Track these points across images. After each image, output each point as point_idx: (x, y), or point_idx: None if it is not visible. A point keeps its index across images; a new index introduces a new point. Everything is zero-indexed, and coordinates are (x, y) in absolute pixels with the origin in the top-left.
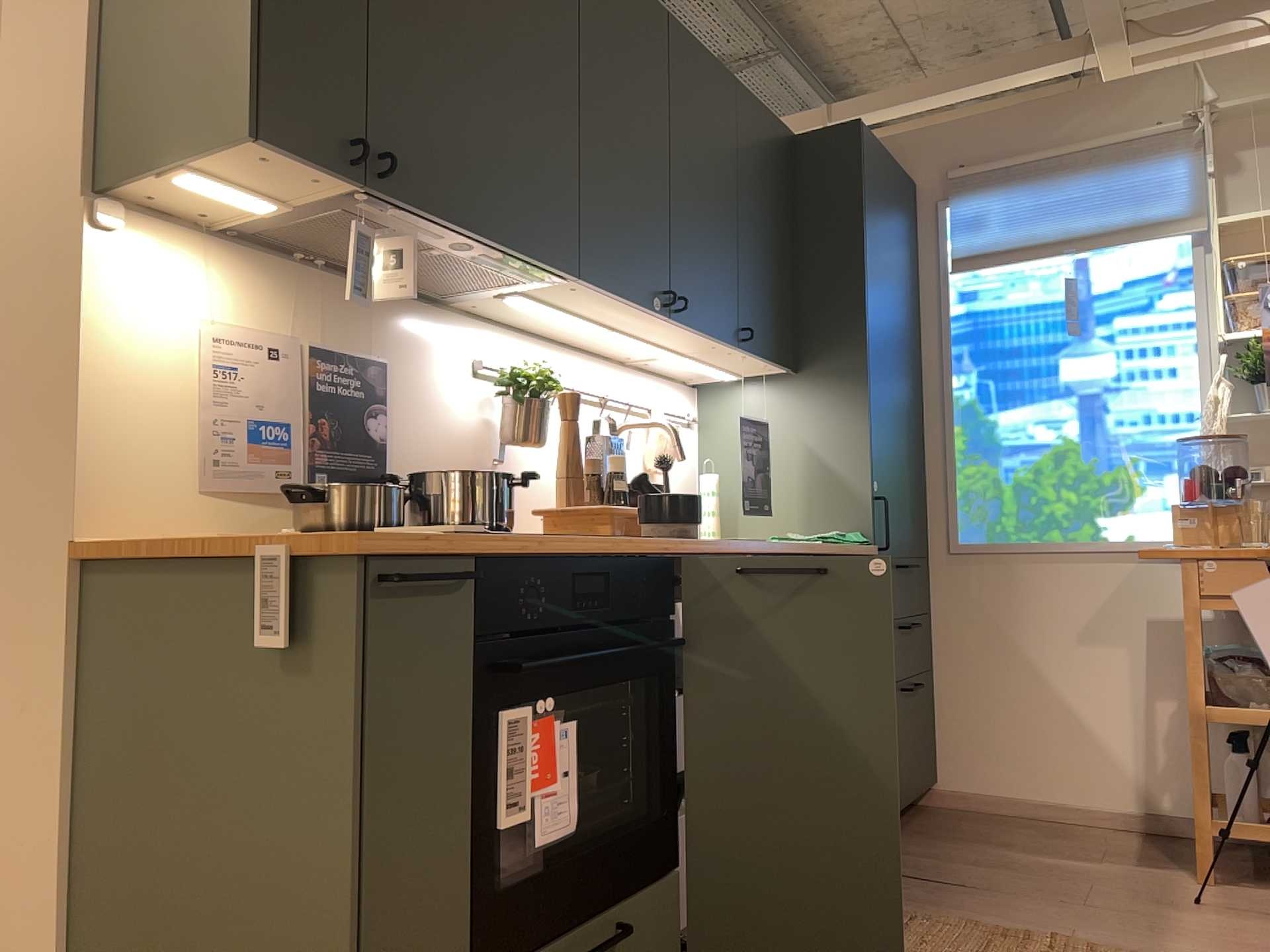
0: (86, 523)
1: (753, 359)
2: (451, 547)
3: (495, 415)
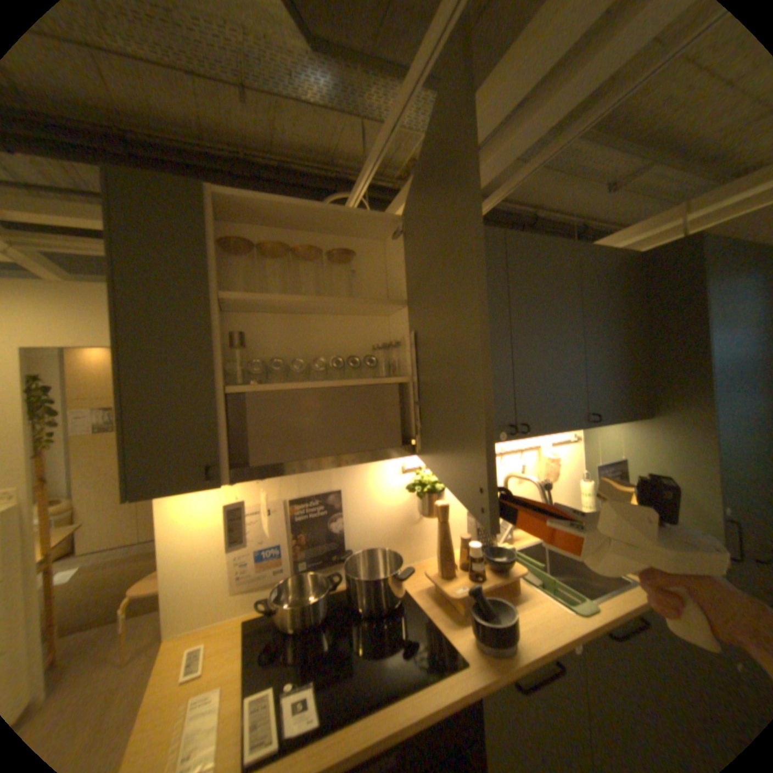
0: (168, 630)
1: (608, 422)
2: None
3: (417, 493)
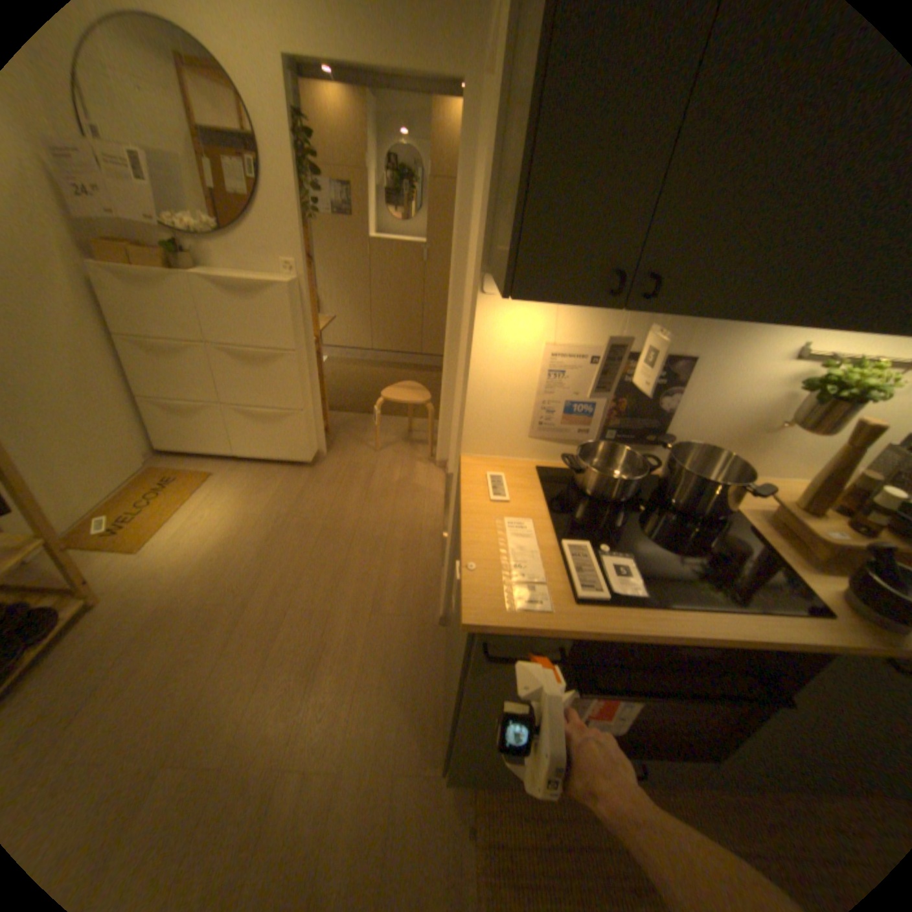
0: (465, 448)
1: None
2: (548, 633)
3: (803, 393)
